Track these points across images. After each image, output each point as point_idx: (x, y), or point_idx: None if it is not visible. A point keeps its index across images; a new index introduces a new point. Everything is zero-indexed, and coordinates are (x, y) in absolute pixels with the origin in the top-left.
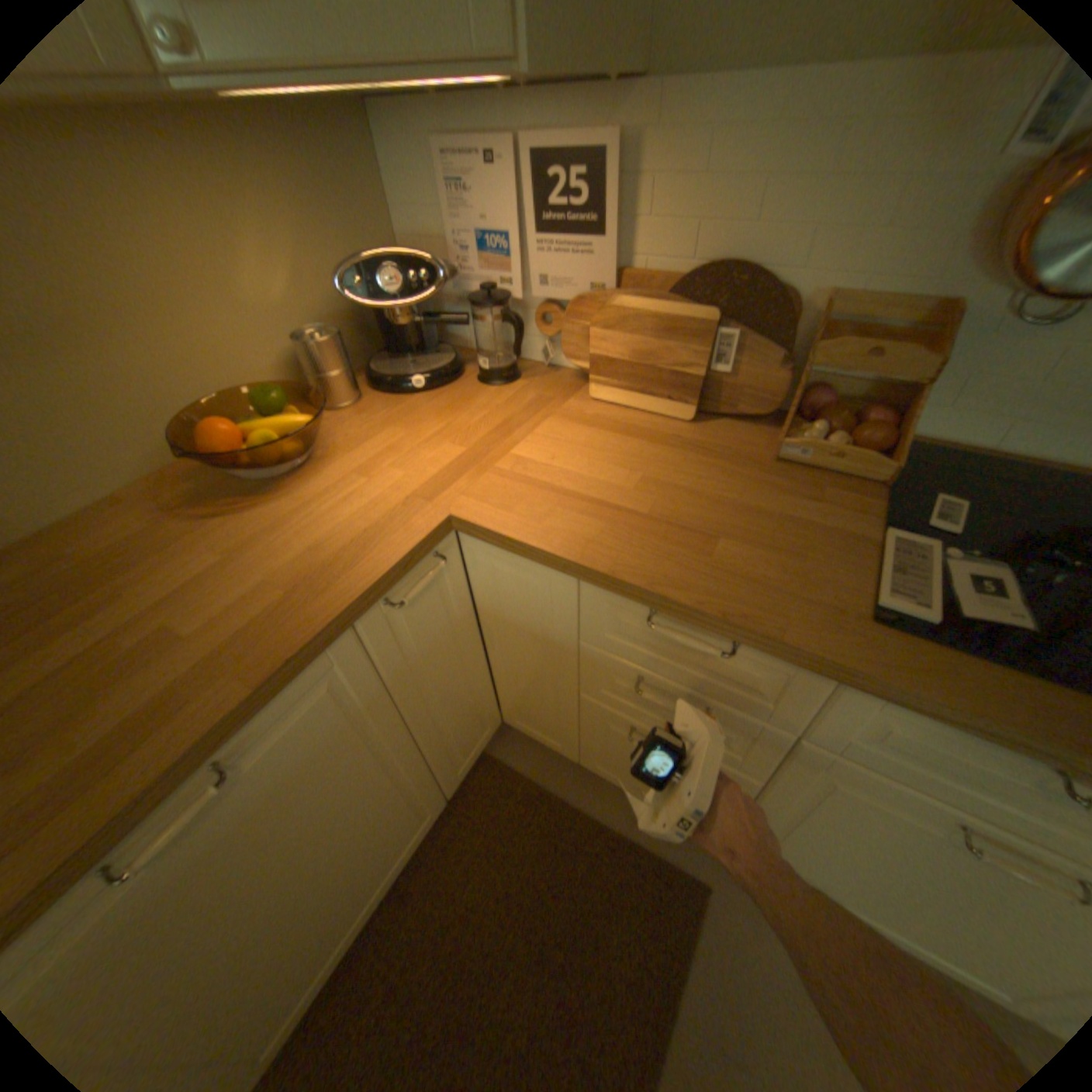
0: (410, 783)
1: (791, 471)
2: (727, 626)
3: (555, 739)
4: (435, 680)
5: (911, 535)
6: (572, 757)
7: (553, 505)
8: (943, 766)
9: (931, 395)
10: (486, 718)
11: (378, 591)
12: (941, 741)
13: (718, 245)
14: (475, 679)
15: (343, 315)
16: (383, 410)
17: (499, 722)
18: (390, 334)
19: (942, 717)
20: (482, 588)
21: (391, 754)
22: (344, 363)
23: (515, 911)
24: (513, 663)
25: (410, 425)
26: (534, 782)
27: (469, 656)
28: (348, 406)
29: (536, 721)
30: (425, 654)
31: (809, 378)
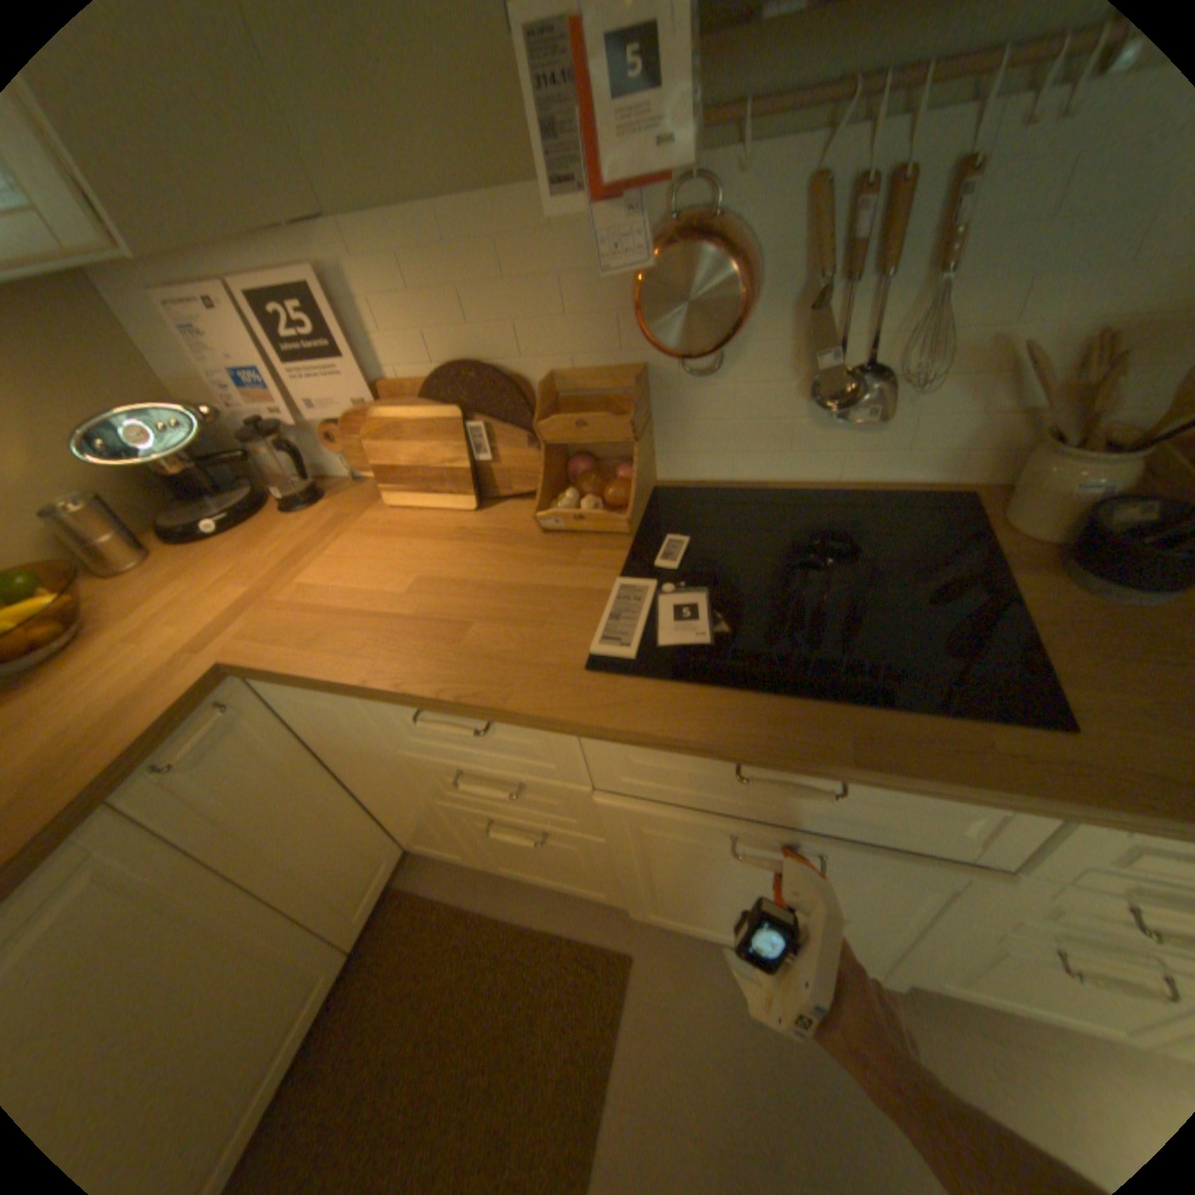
0: (270, 948)
1: (554, 540)
2: (462, 707)
3: (451, 852)
4: (267, 831)
5: (631, 580)
6: (474, 865)
7: (322, 626)
8: (681, 780)
9: (638, 450)
10: (373, 852)
11: (124, 762)
12: (663, 760)
13: (444, 347)
14: (335, 816)
15: (112, 473)
16: (168, 563)
17: (397, 851)
18: (171, 481)
19: (635, 741)
20: (294, 723)
21: (224, 924)
22: (118, 523)
23: (434, 1047)
24: (368, 788)
25: (193, 574)
26: (447, 903)
27: (314, 795)
28: (129, 567)
29: (425, 840)
30: (237, 807)
31: (563, 449)
